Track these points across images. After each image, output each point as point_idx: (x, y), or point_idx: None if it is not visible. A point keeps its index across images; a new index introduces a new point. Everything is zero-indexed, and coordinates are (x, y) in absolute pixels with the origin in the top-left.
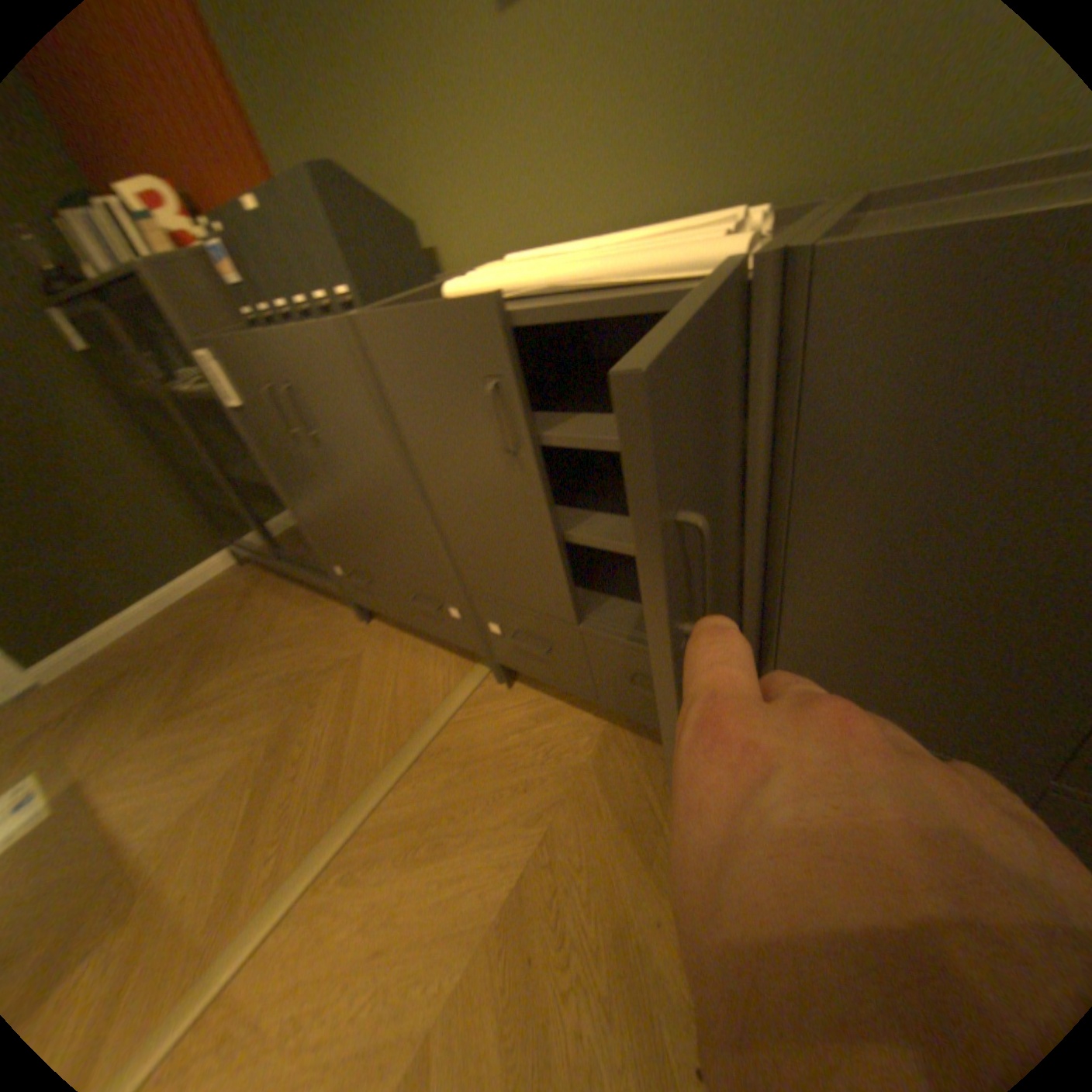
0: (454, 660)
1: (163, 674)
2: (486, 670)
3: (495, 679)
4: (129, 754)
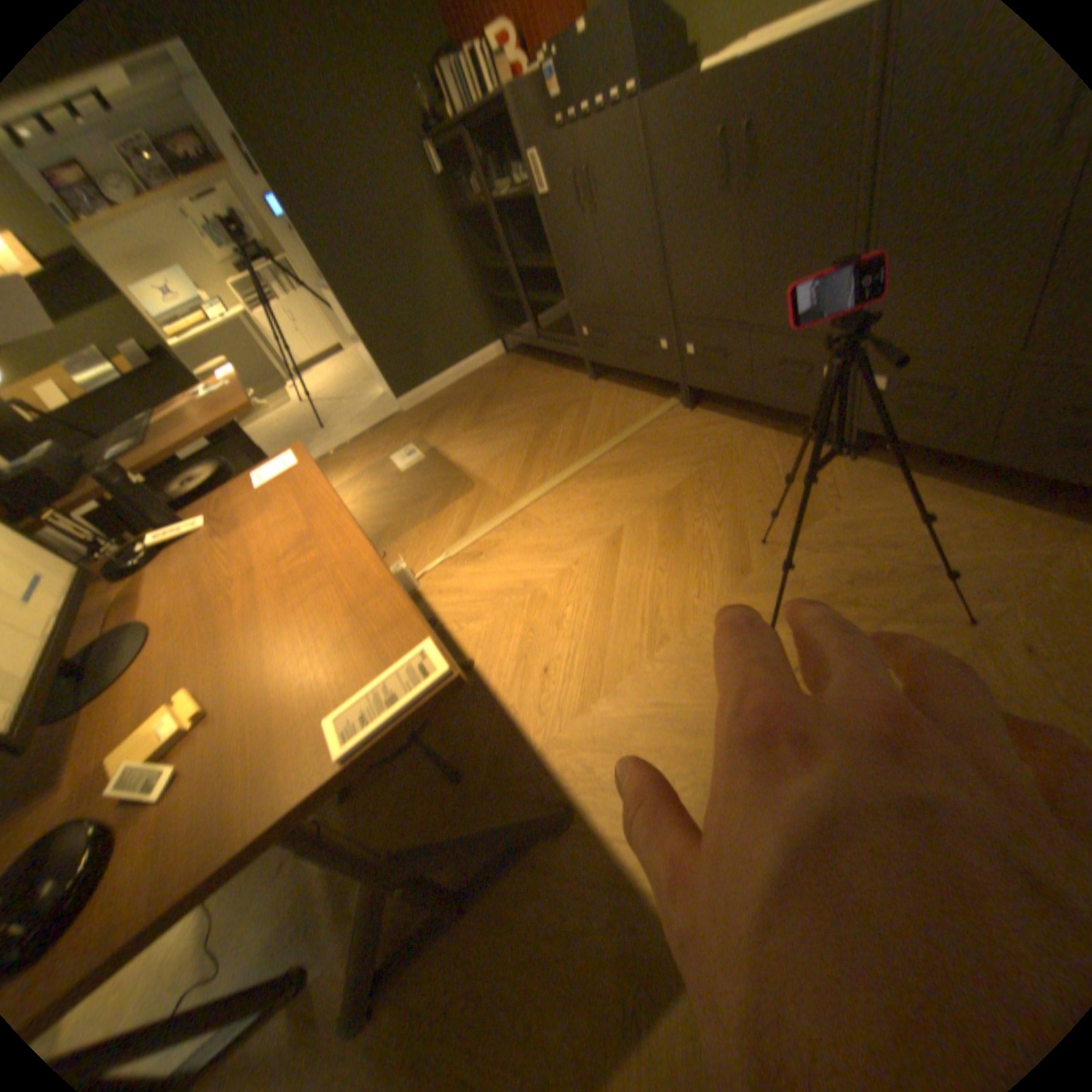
0: (653, 398)
1: (466, 407)
2: (676, 401)
3: (681, 407)
4: (456, 439)
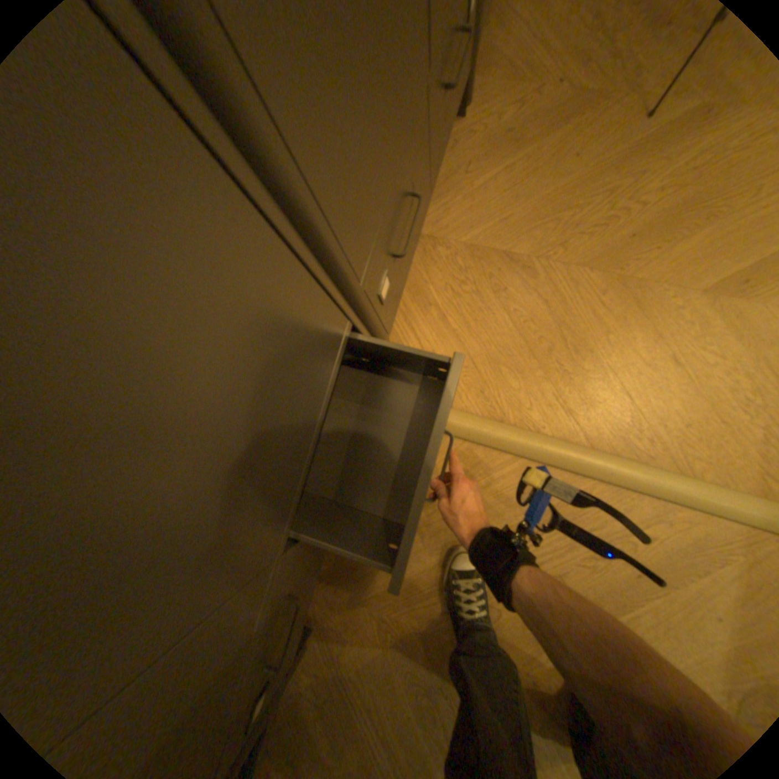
0: None
1: None
2: None
3: None
4: None
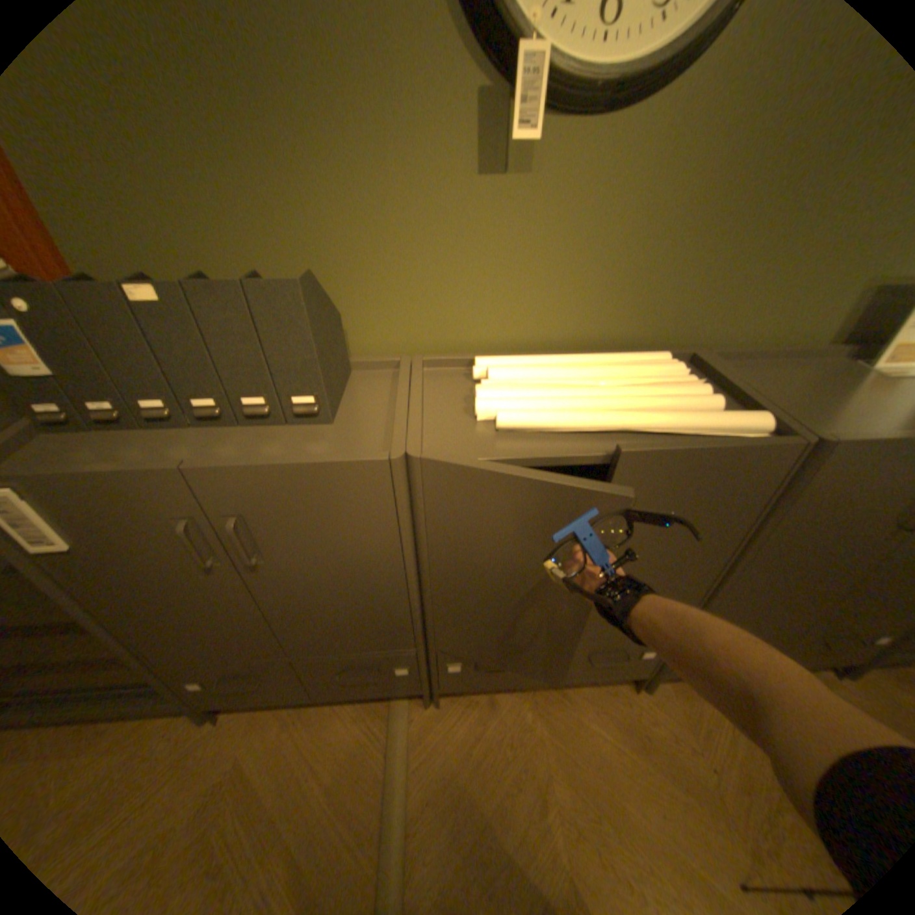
0: (361, 713)
1: None
2: (405, 705)
3: (418, 709)
4: None
